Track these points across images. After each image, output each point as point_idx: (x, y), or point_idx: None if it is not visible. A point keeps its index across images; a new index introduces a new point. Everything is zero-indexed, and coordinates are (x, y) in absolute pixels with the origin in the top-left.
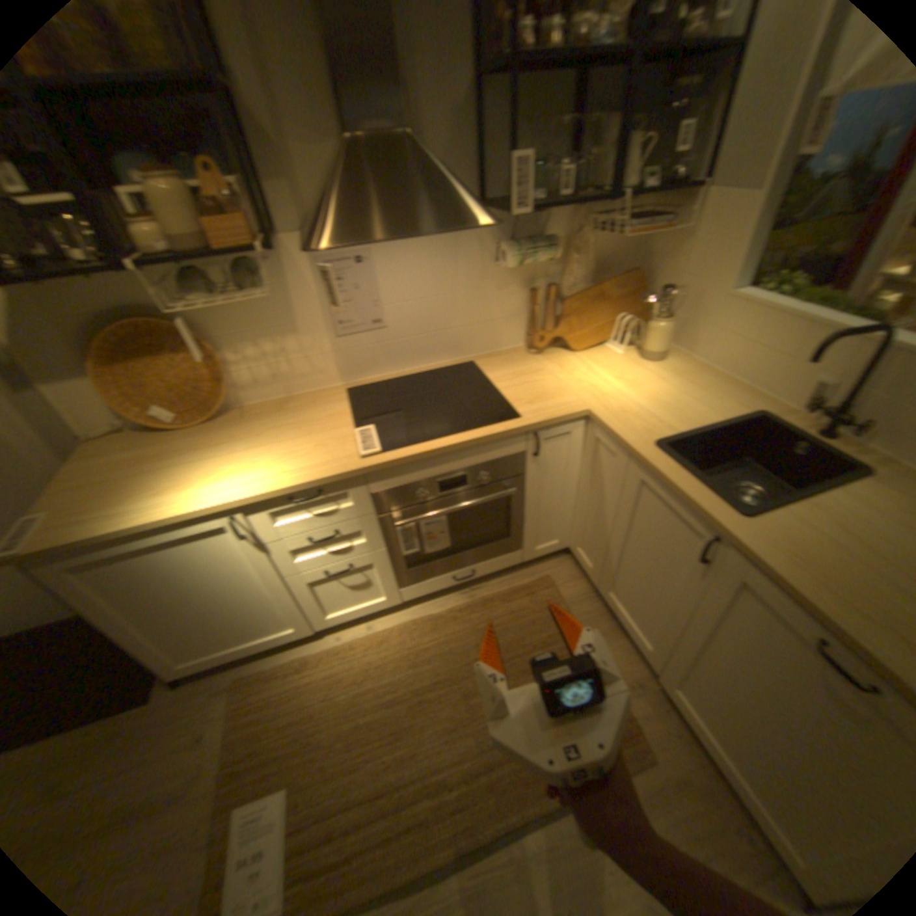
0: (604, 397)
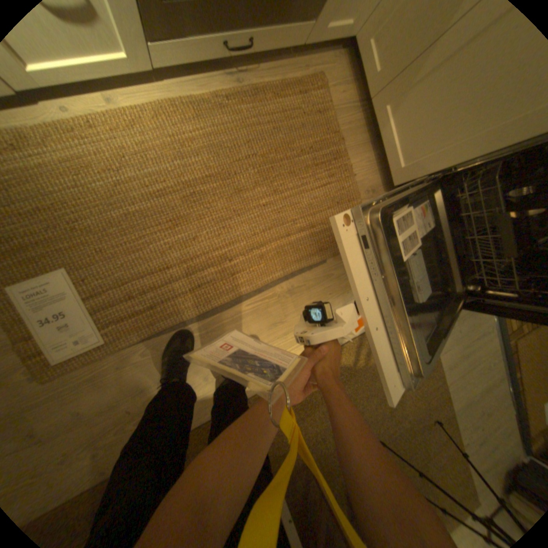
0: None
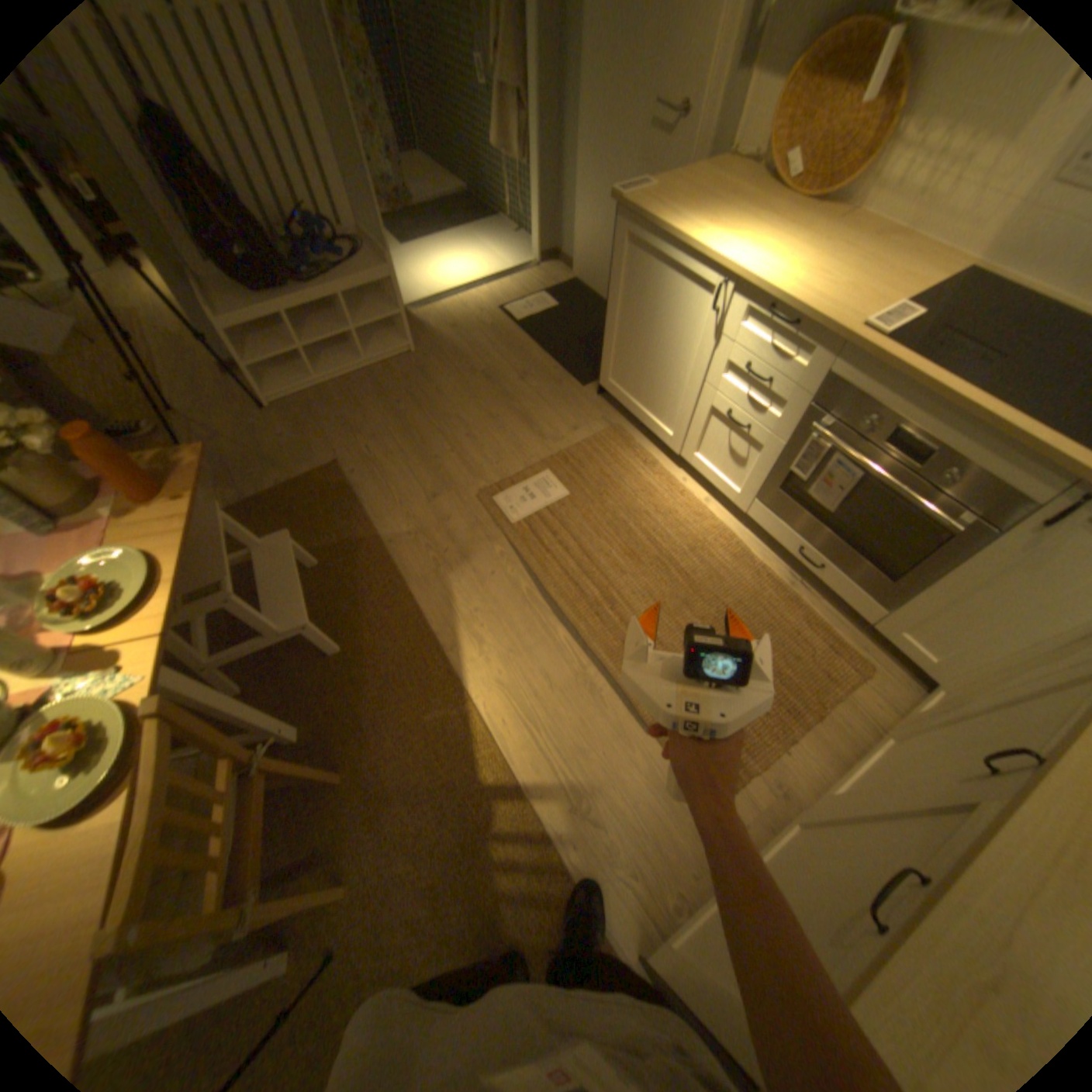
0: None
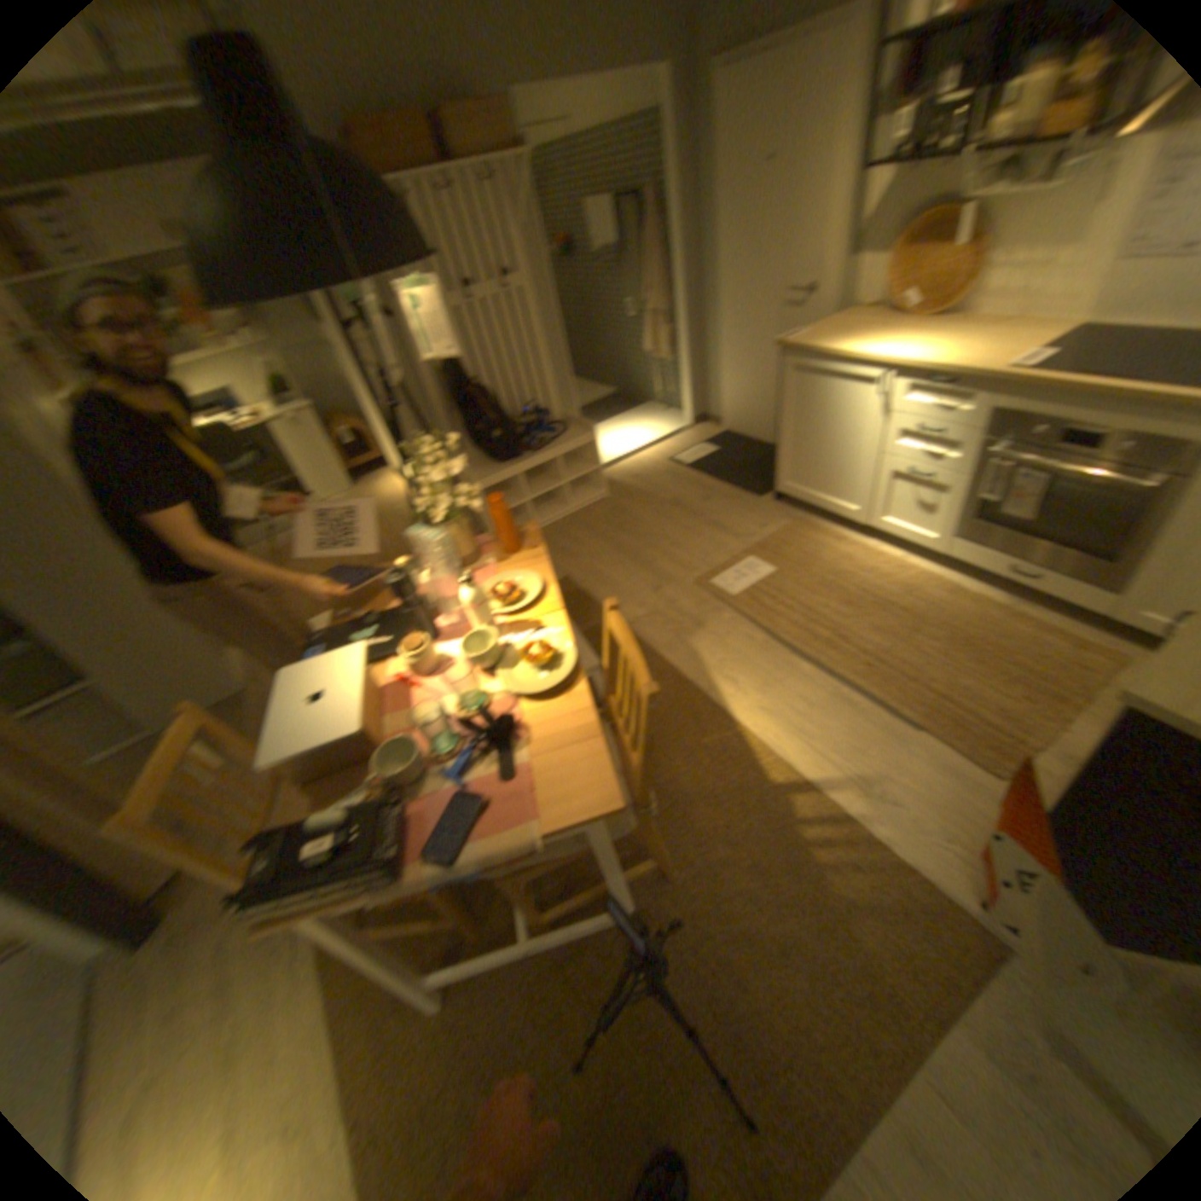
0: None
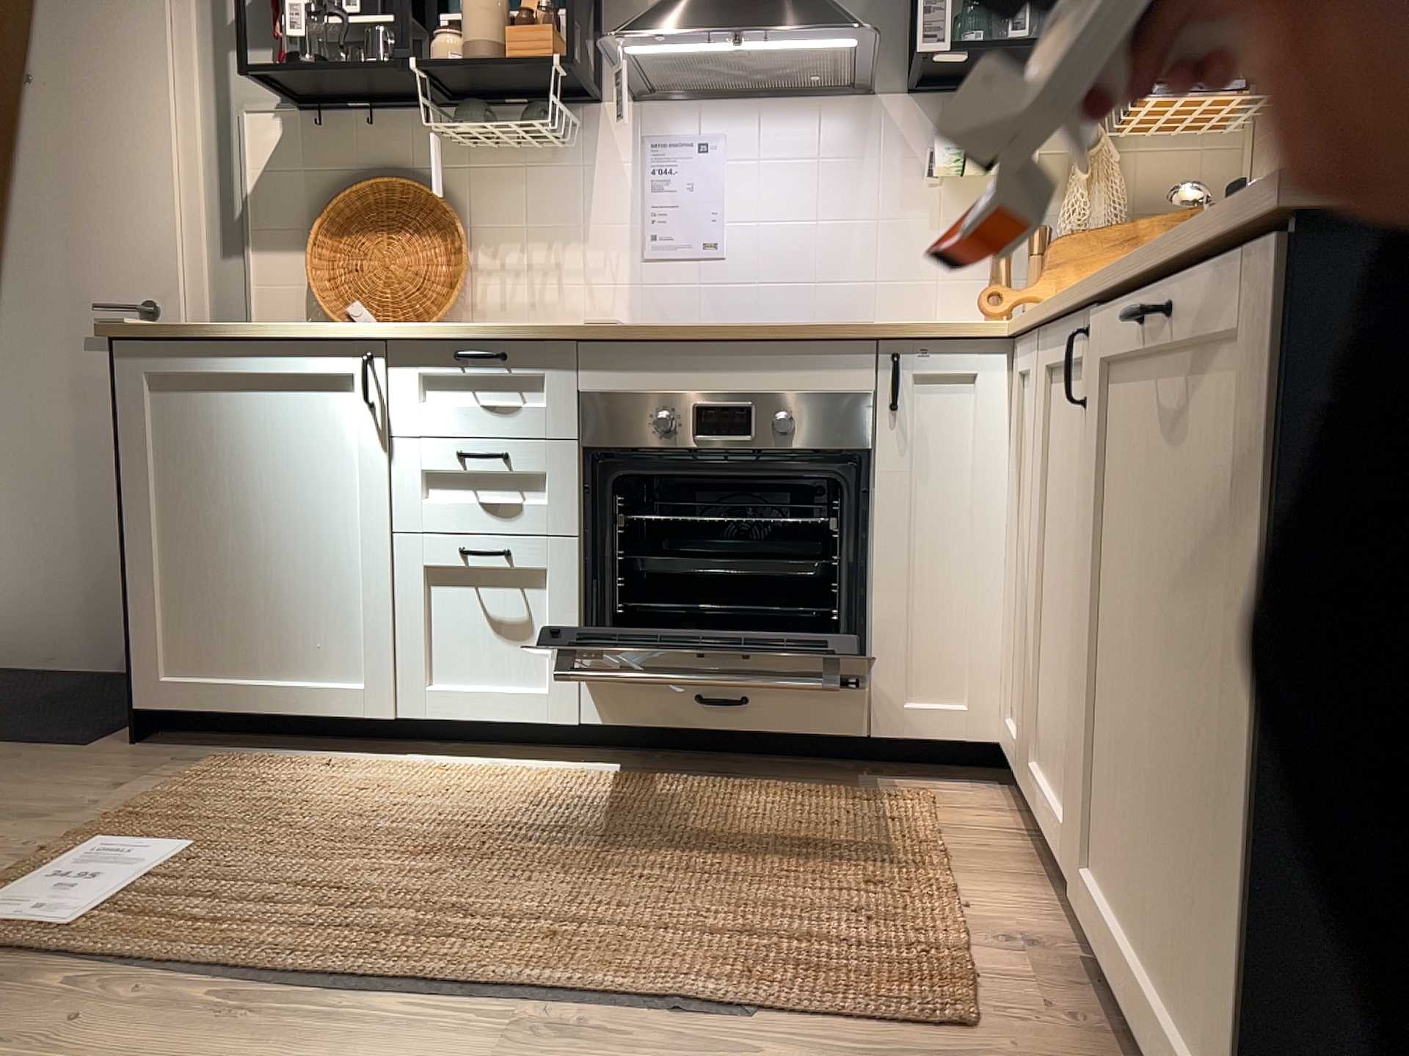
0: None
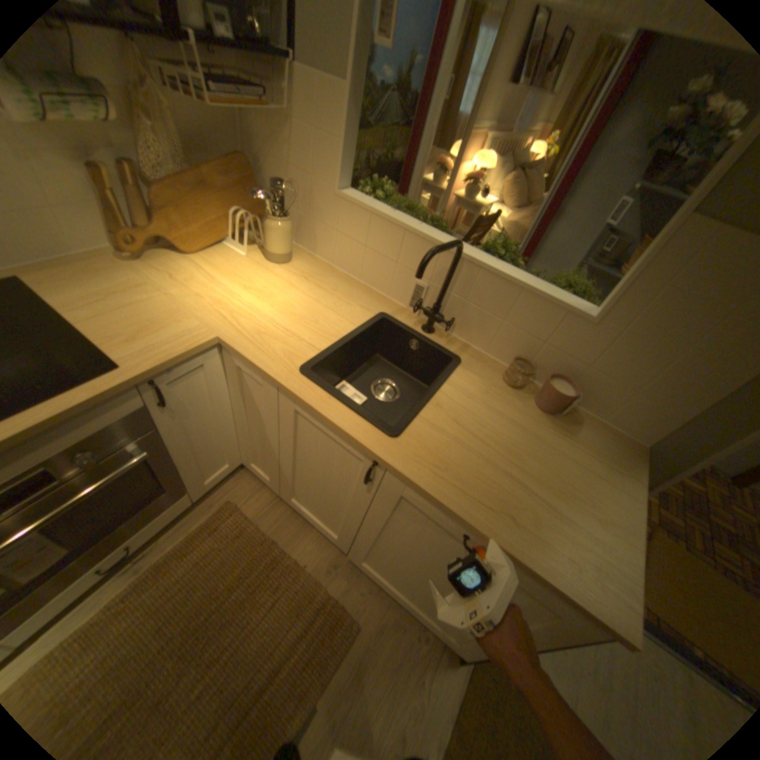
0: (239, 316)
